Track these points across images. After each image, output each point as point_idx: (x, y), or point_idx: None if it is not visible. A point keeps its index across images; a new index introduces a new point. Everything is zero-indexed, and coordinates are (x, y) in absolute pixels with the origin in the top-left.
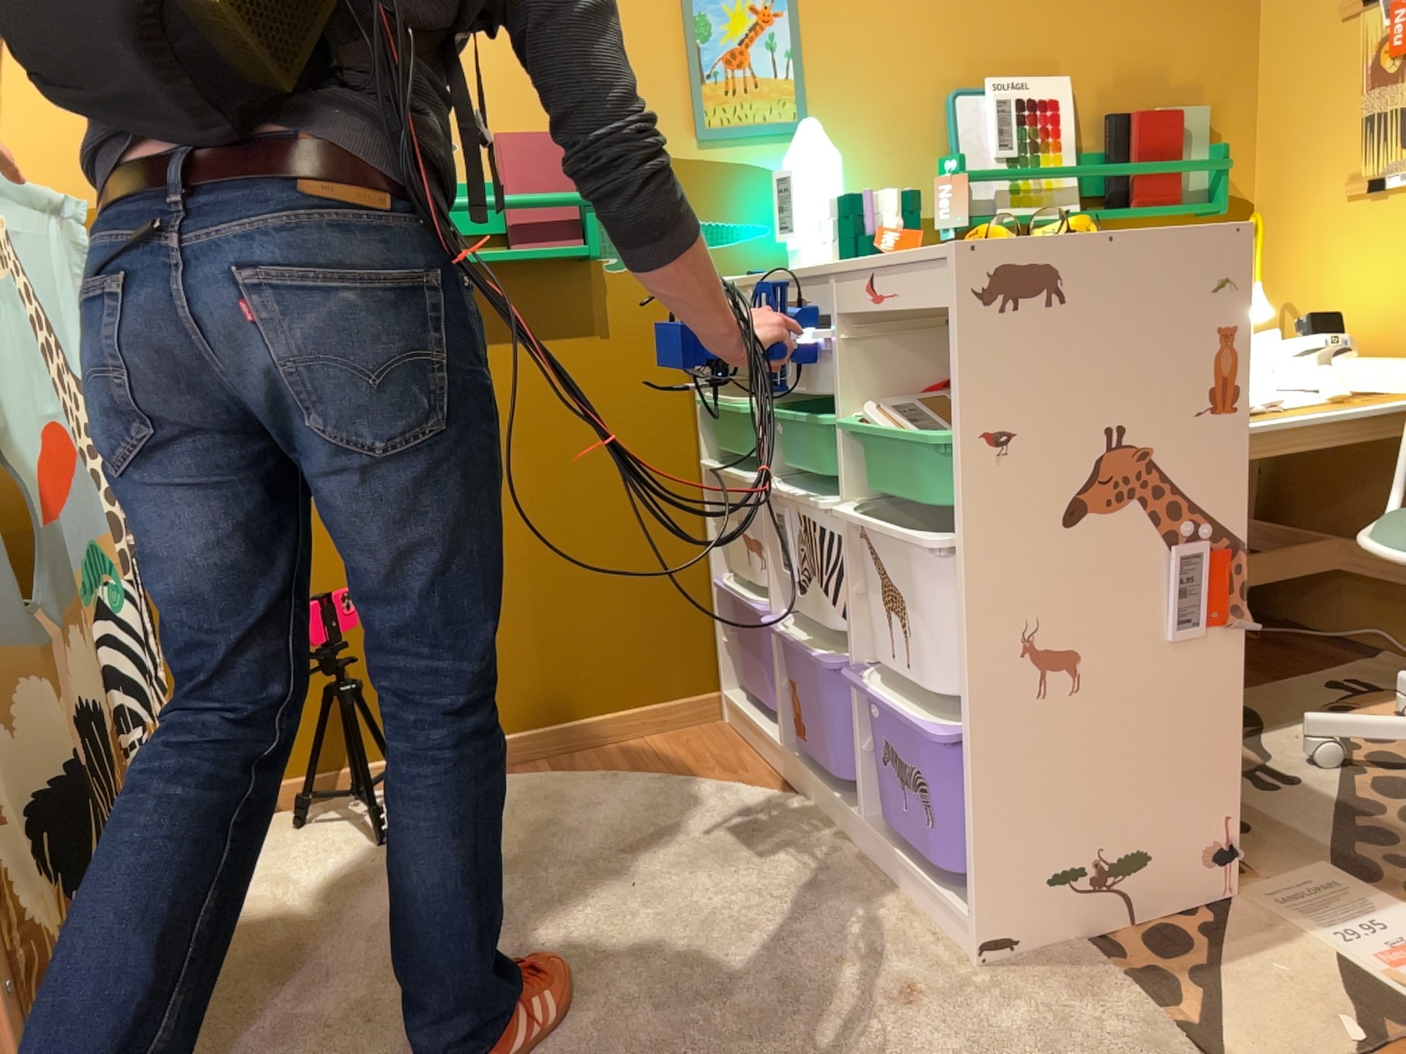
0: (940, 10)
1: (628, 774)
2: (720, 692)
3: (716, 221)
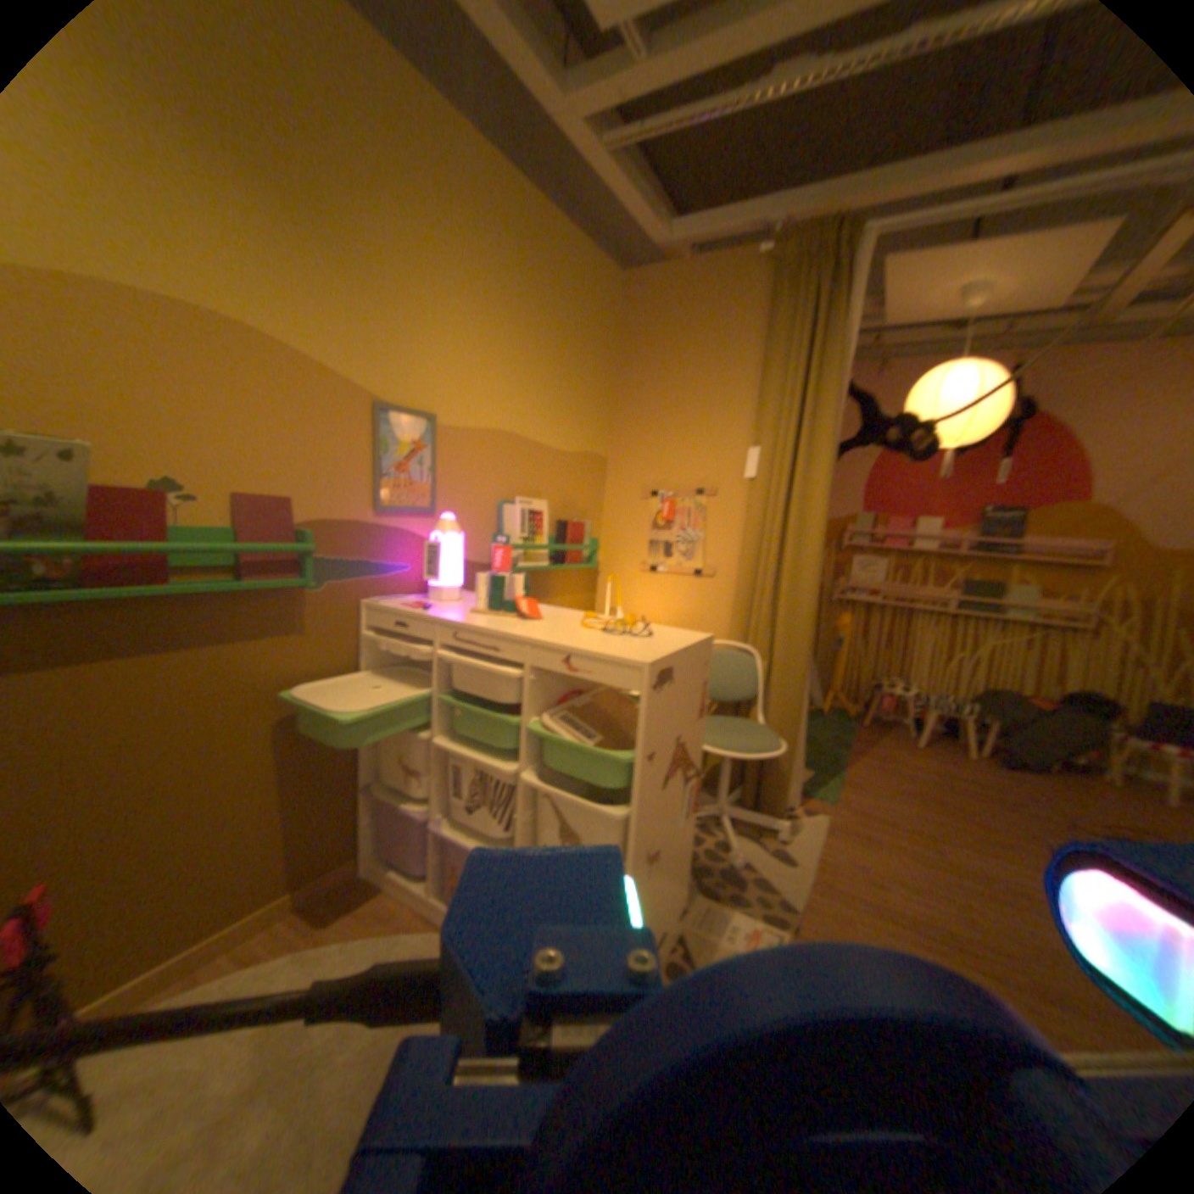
0: (500, 459)
1: (317, 953)
2: (359, 858)
3: (383, 562)
